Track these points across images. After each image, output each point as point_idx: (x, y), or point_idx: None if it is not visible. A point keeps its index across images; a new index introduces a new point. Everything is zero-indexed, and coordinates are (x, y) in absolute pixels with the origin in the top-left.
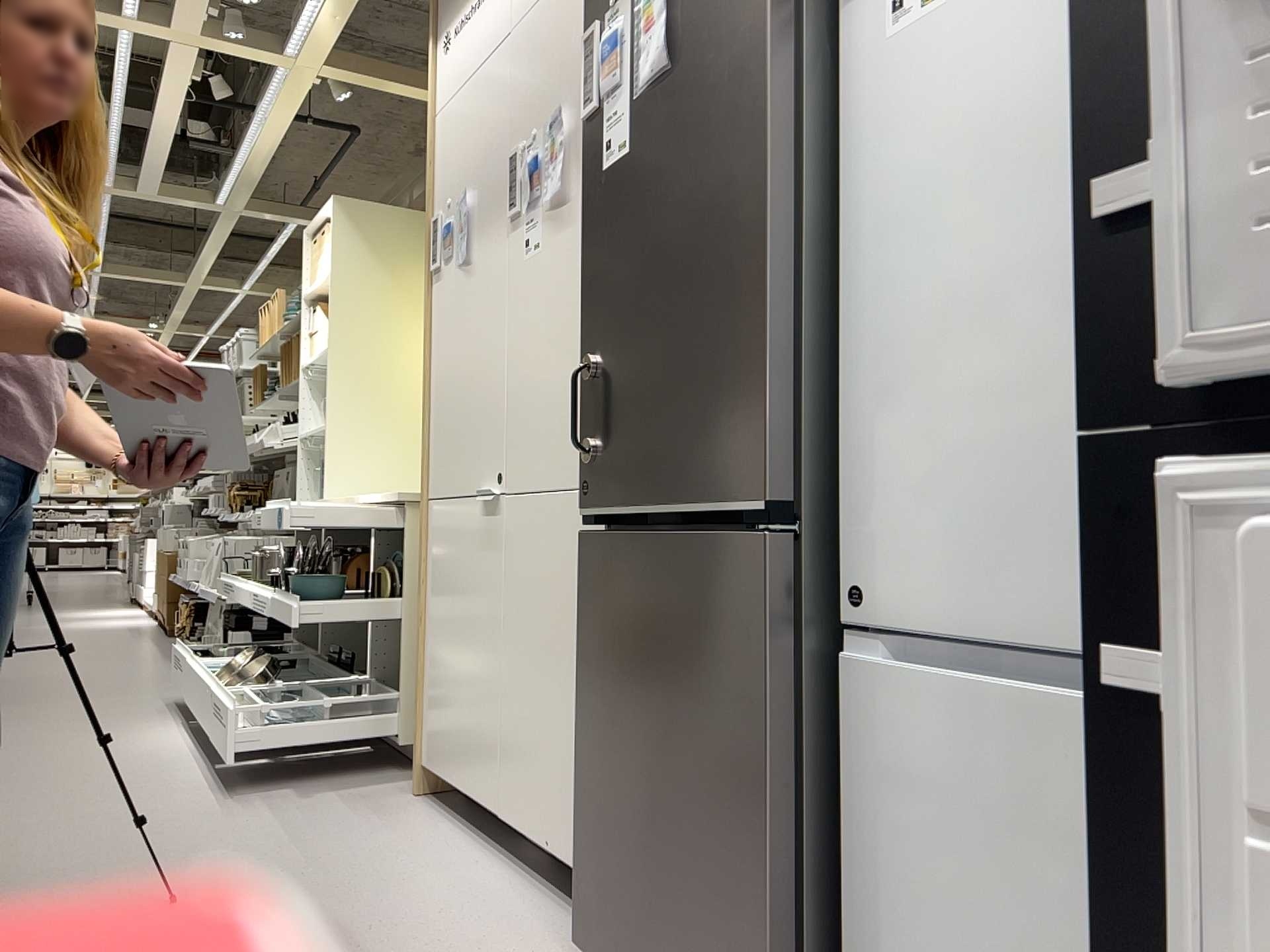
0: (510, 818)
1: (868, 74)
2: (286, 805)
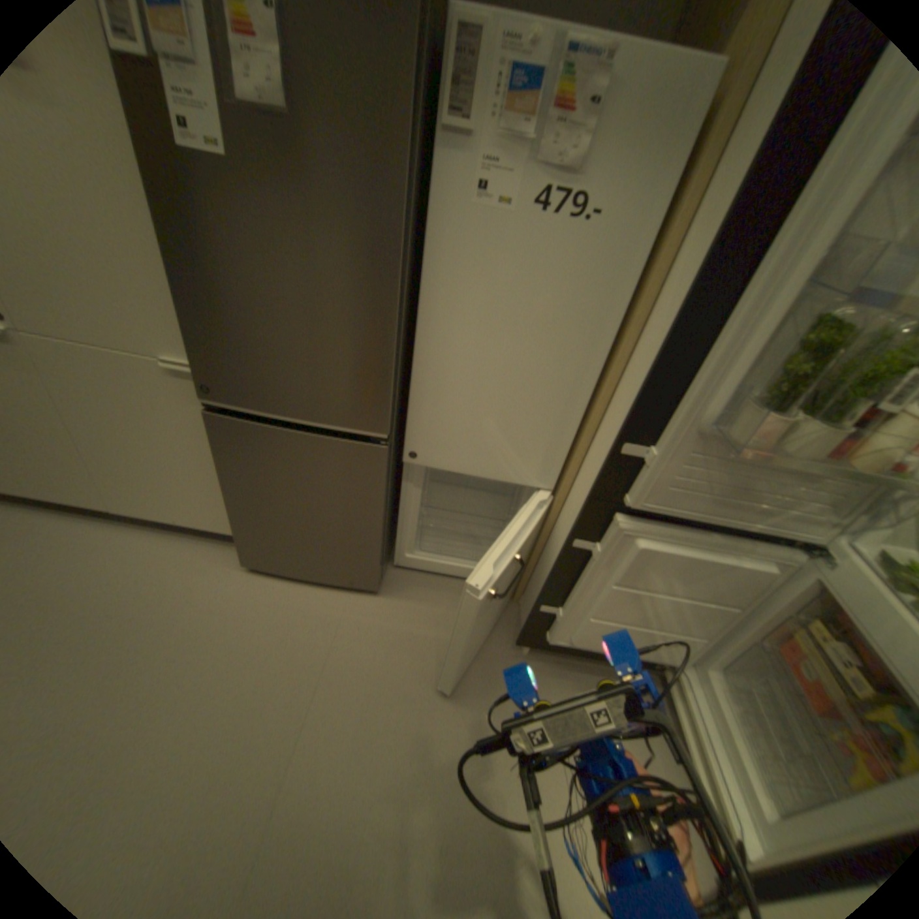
0: (123, 512)
1: (449, 213)
2: None
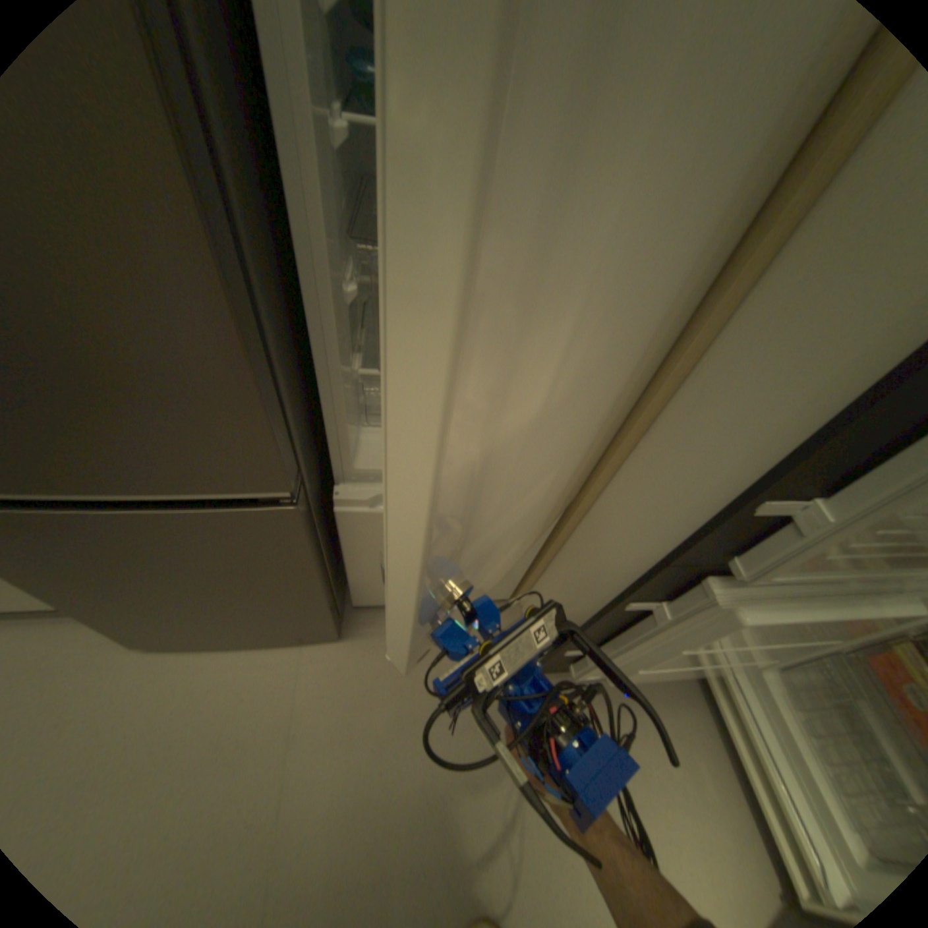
0: None
1: None
2: None
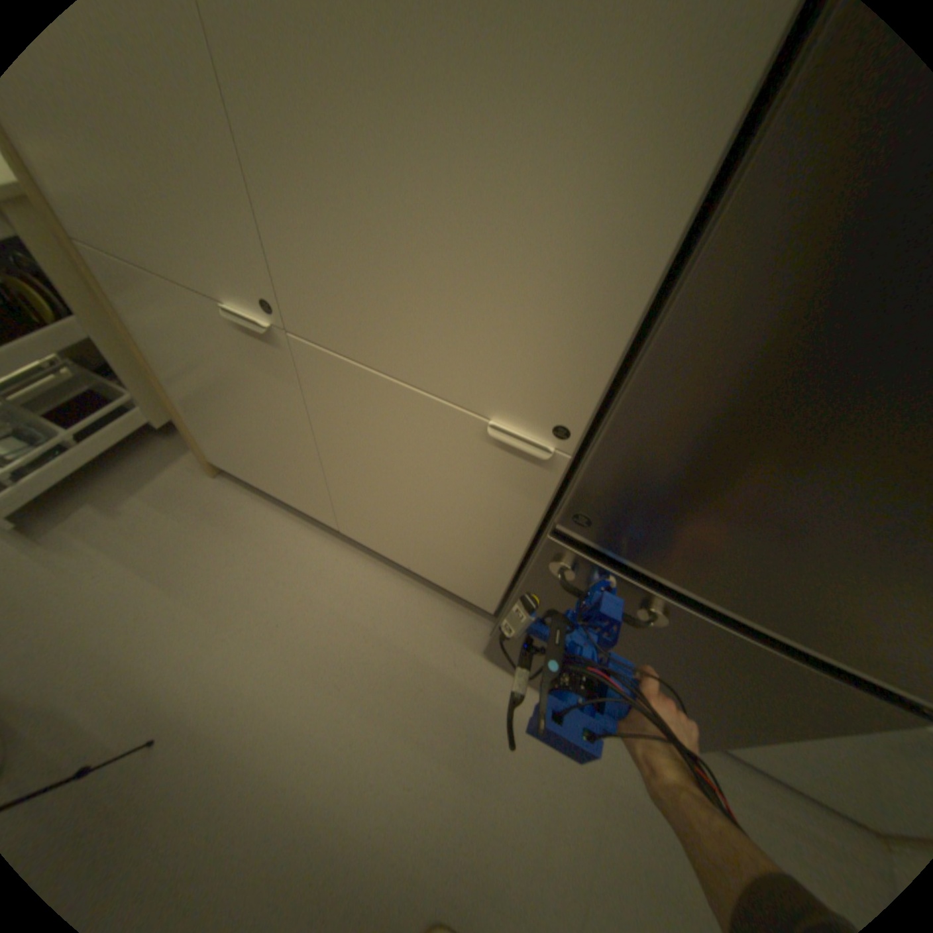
0: (354, 537)
1: None
2: (105, 535)
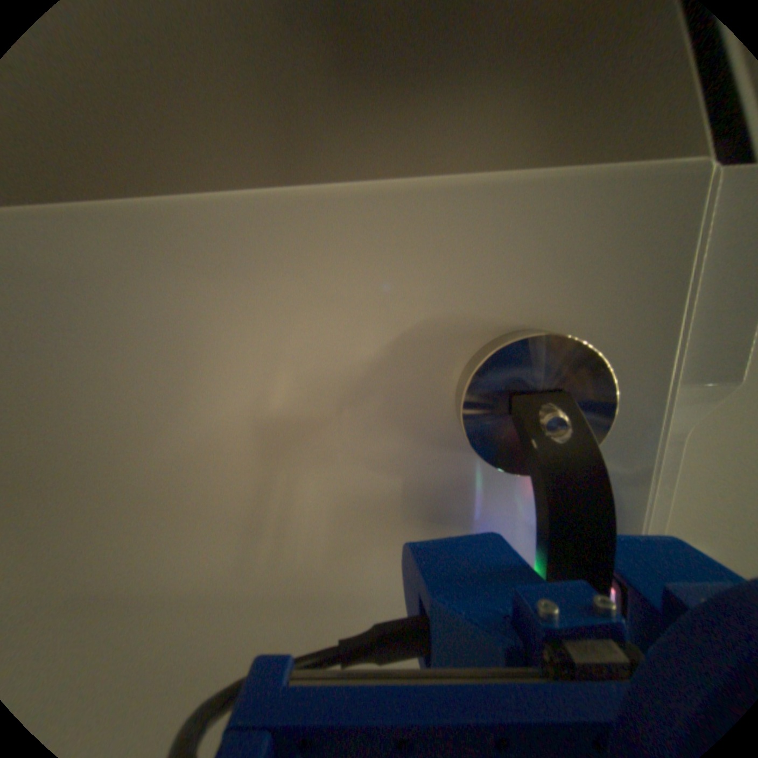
0: None
1: None
2: None
